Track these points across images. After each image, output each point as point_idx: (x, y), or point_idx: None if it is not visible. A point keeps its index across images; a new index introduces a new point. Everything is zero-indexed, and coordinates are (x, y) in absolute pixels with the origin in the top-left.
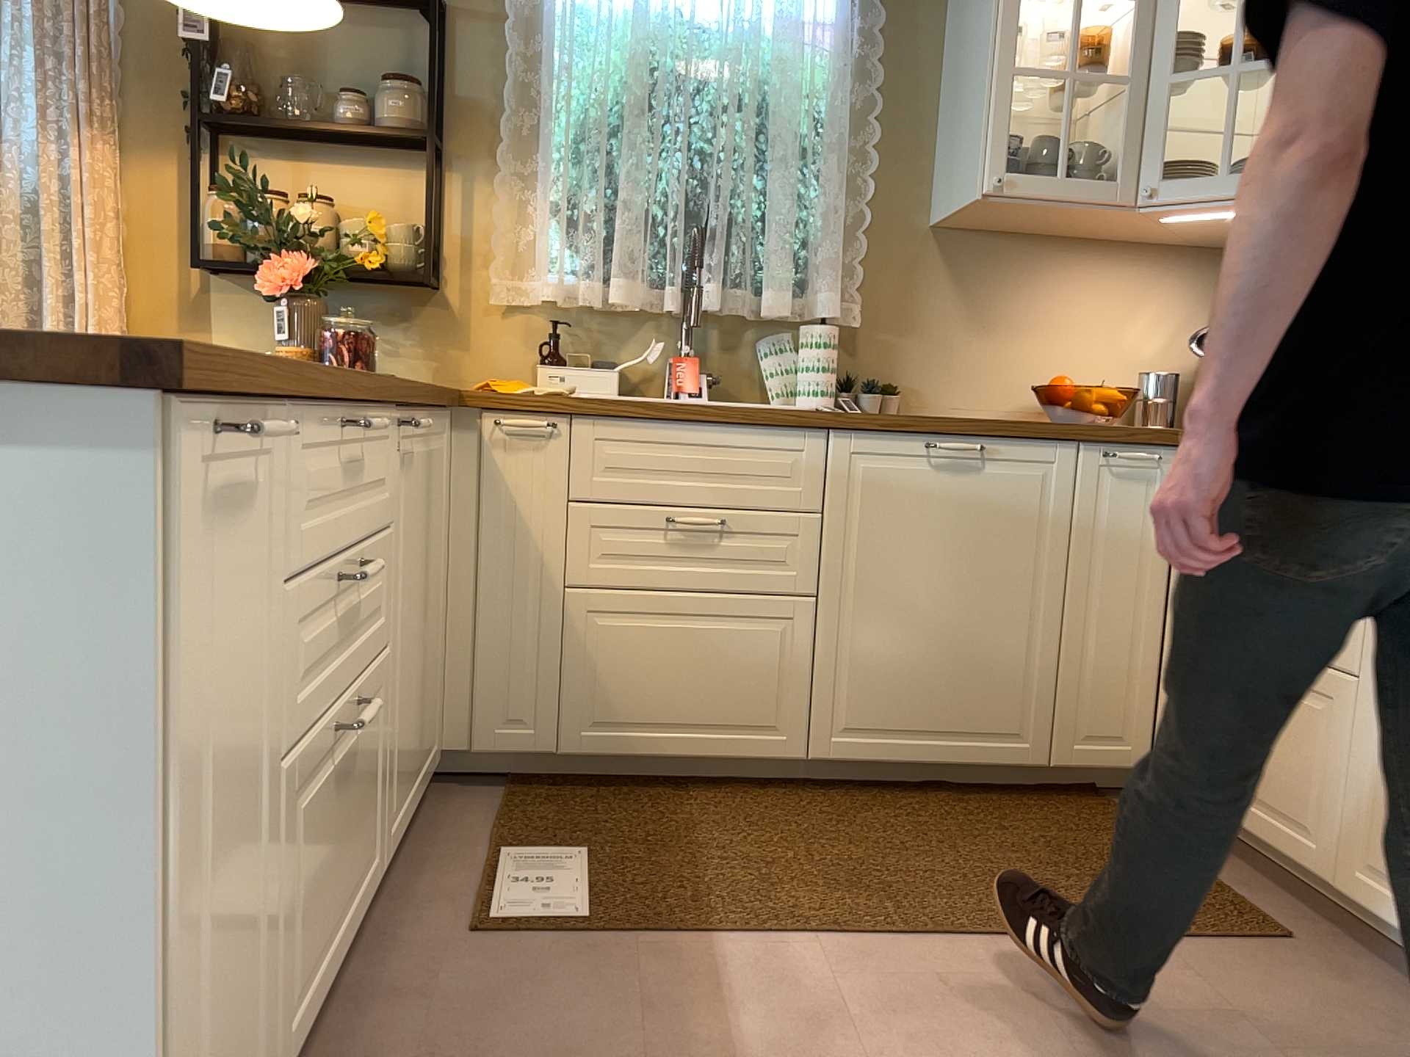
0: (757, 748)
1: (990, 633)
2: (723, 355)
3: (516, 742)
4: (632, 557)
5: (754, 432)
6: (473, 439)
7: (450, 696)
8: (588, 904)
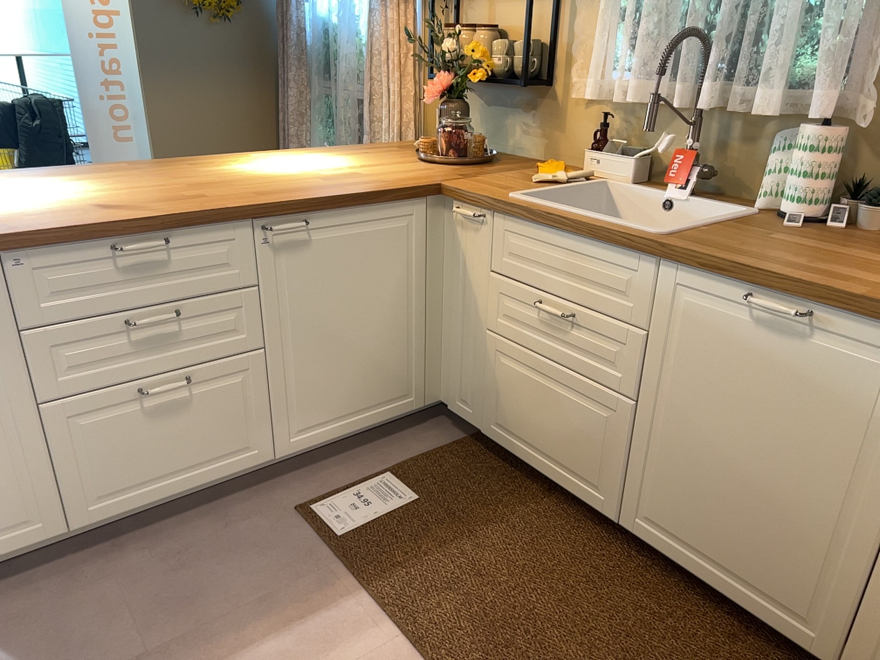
0: (584, 493)
1: (787, 508)
2: (738, 150)
3: (465, 413)
4: (520, 322)
5: (601, 247)
6: (453, 215)
7: (442, 371)
8: (358, 529)
